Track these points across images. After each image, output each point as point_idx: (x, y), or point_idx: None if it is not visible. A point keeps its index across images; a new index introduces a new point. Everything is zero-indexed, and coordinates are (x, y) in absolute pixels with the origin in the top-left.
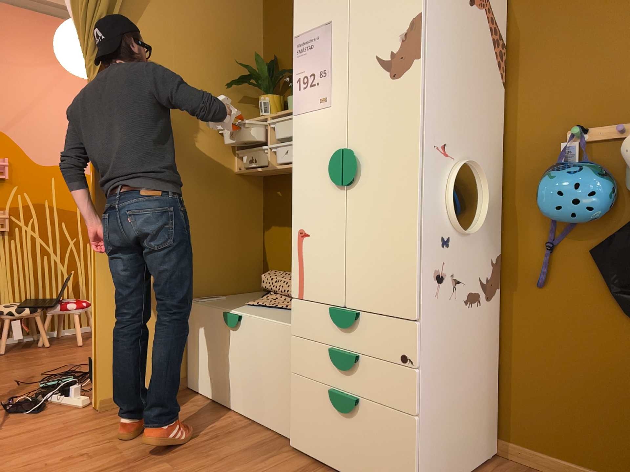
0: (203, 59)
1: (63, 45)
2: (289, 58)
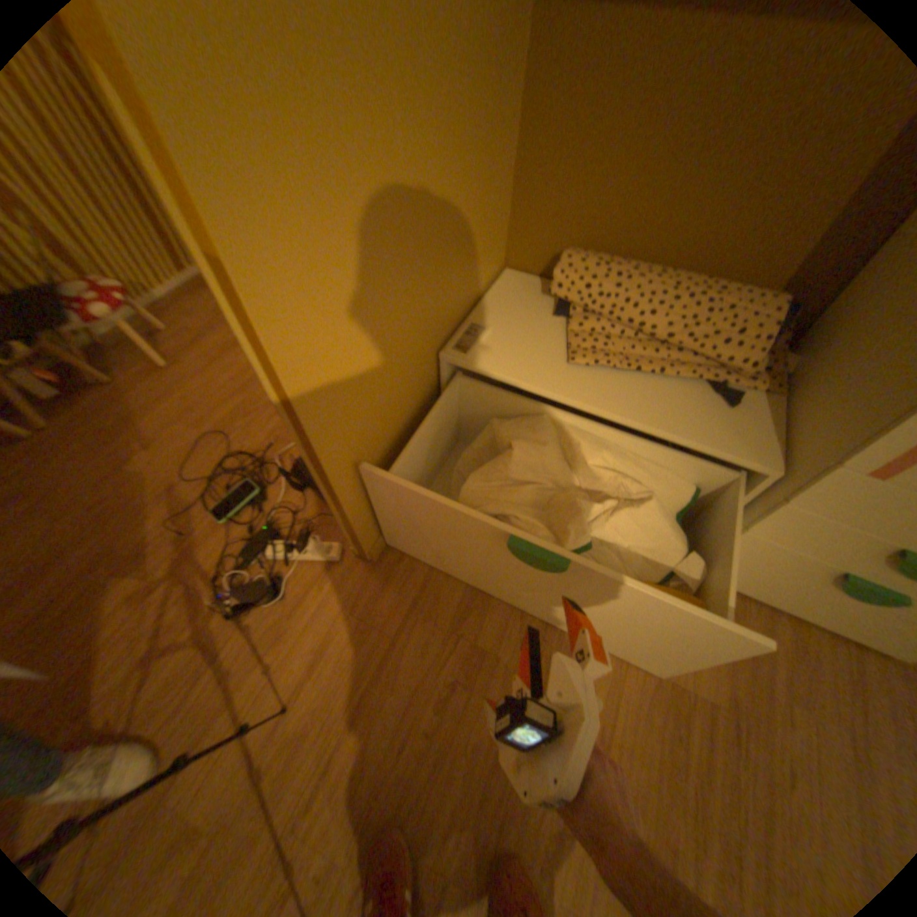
0: None
1: None
2: None
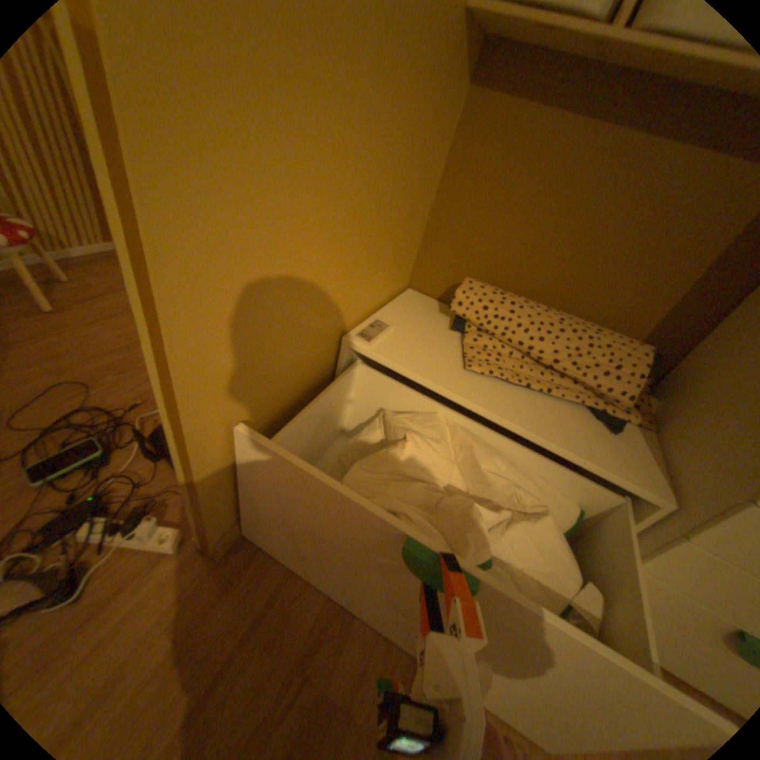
0: None
1: None
2: None
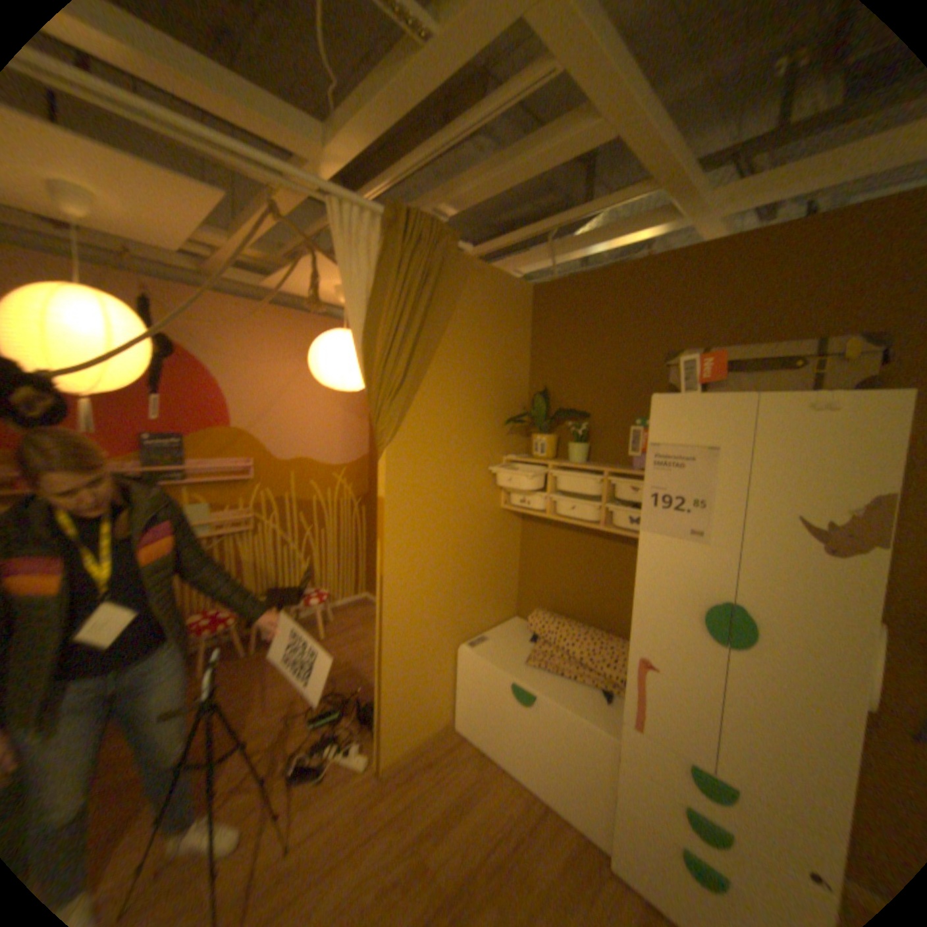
0: (480, 397)
1: (319, 361)
2: (565, 392)
